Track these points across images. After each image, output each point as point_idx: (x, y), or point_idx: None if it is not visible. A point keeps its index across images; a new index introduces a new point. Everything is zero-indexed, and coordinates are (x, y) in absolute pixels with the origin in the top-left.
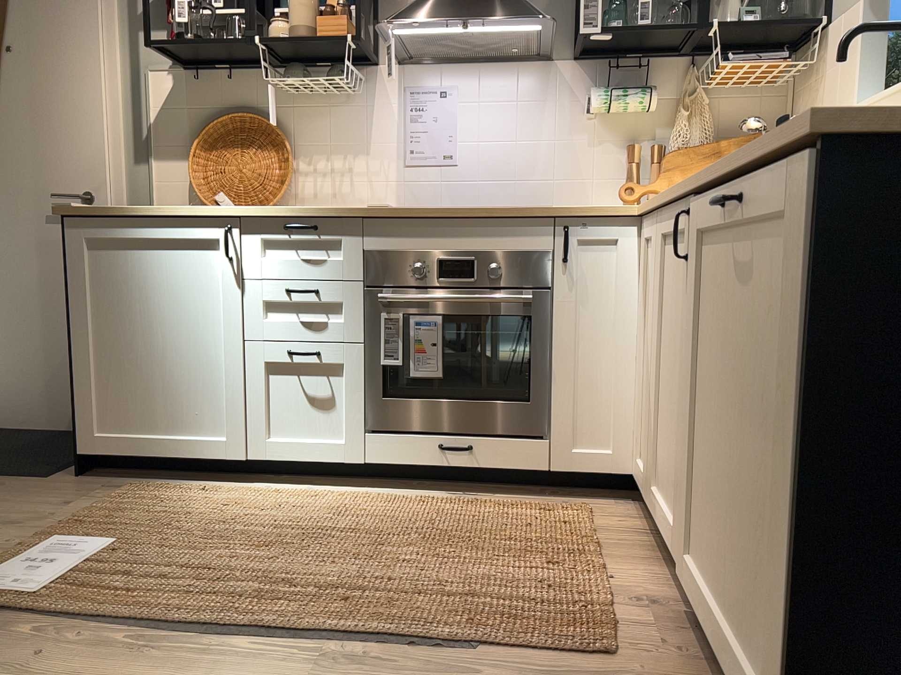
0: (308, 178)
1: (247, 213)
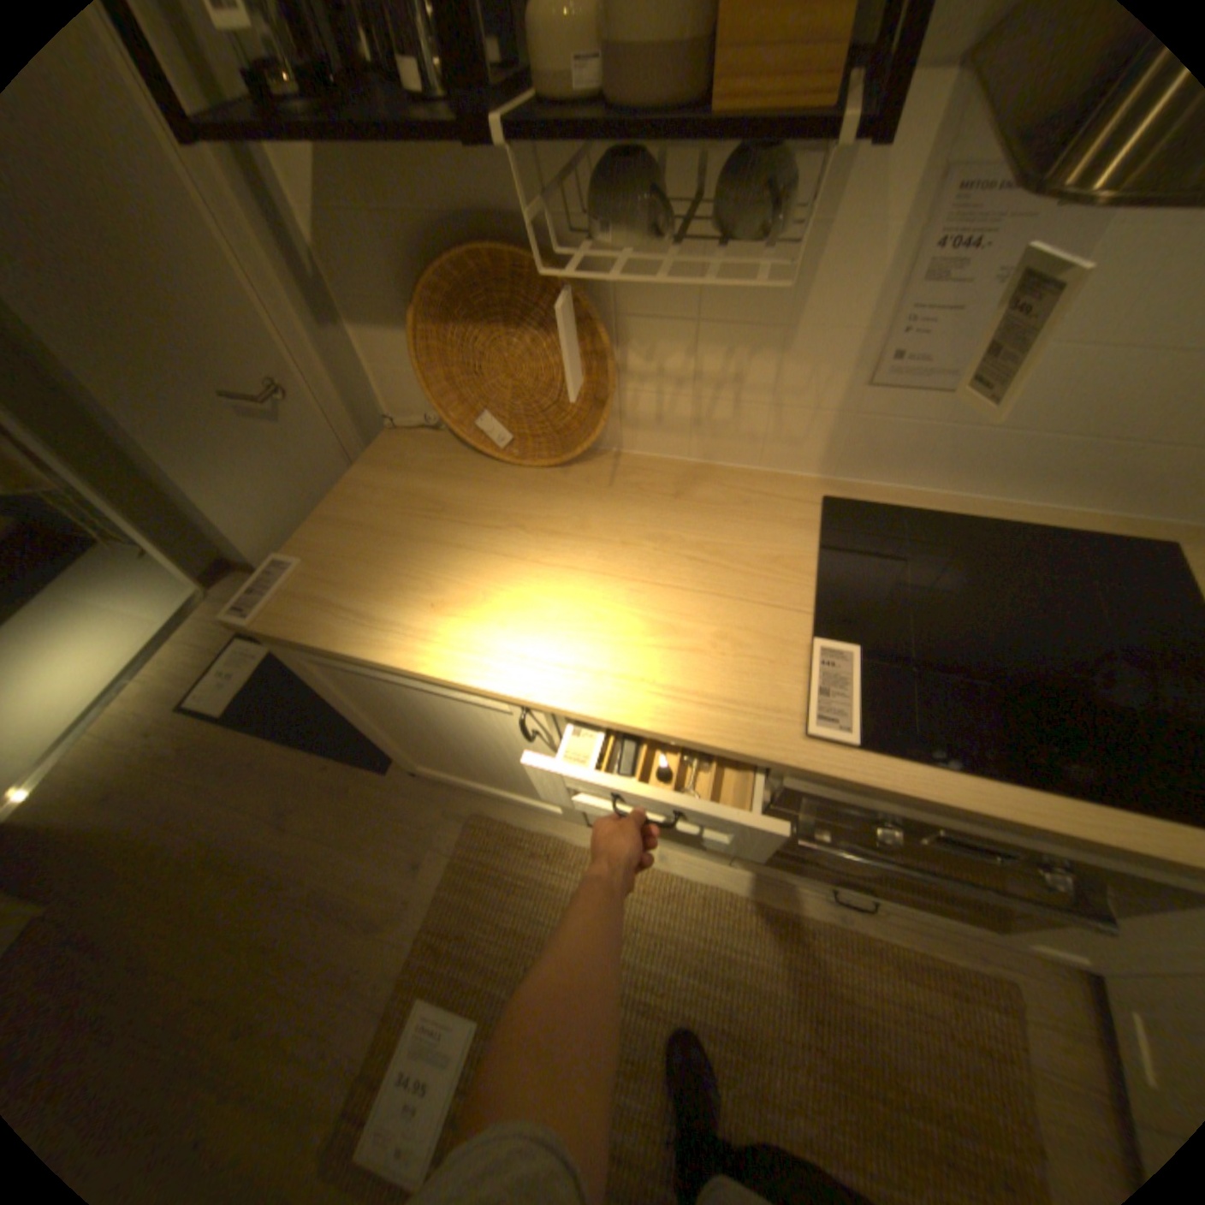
0: (650, 382)
1: (557, 710)
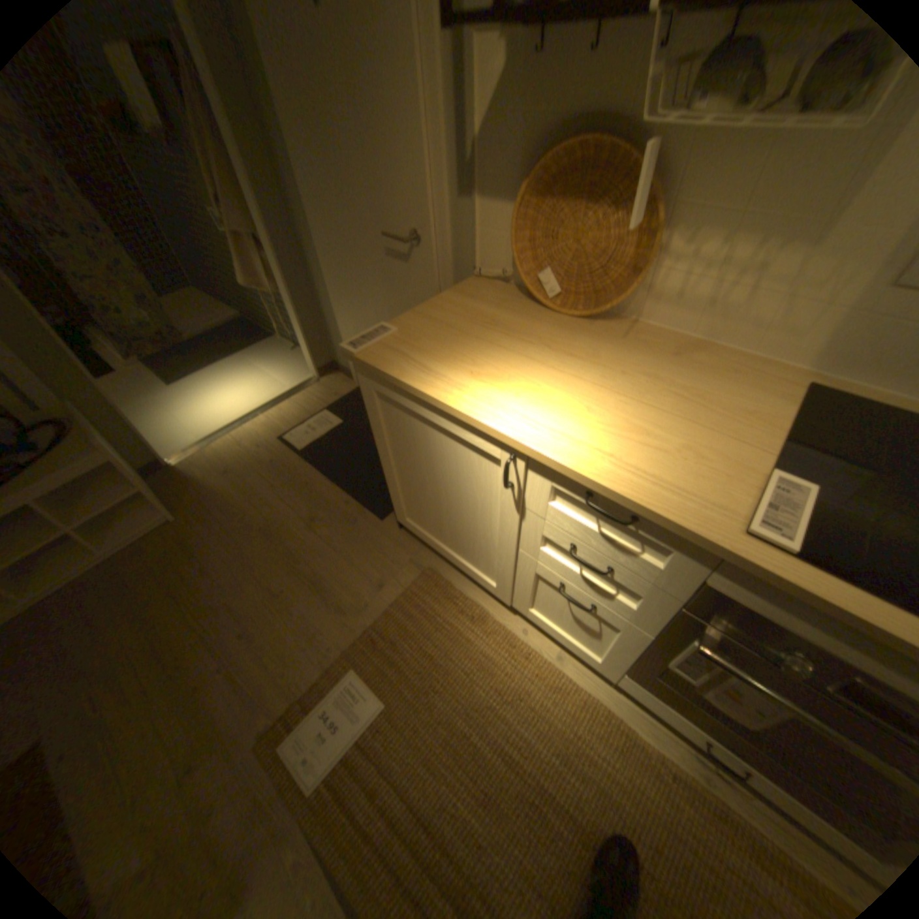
0: (684, 262)
1: (539, 455)
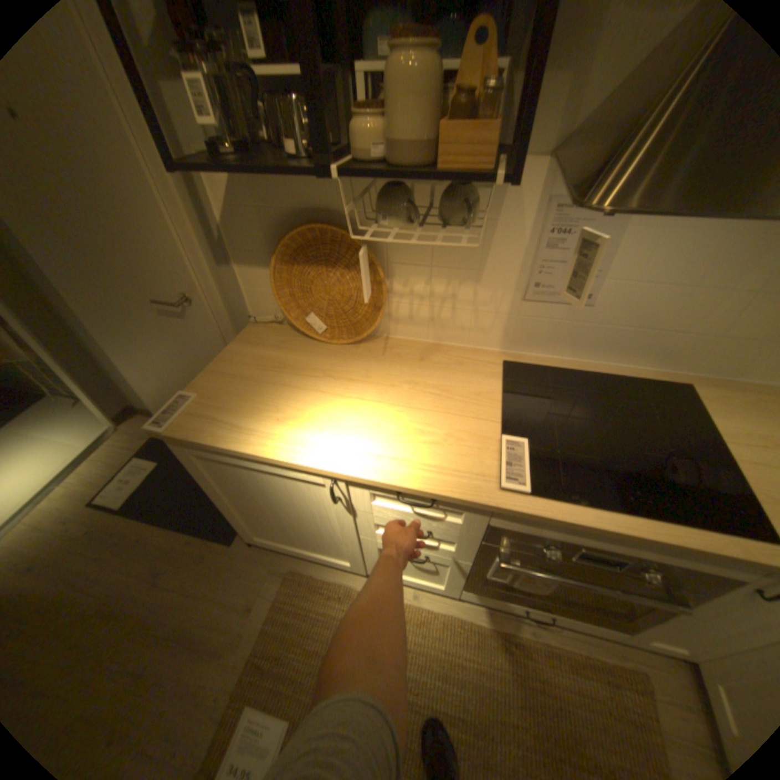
0: (405, 298)
1: (354, 478)
